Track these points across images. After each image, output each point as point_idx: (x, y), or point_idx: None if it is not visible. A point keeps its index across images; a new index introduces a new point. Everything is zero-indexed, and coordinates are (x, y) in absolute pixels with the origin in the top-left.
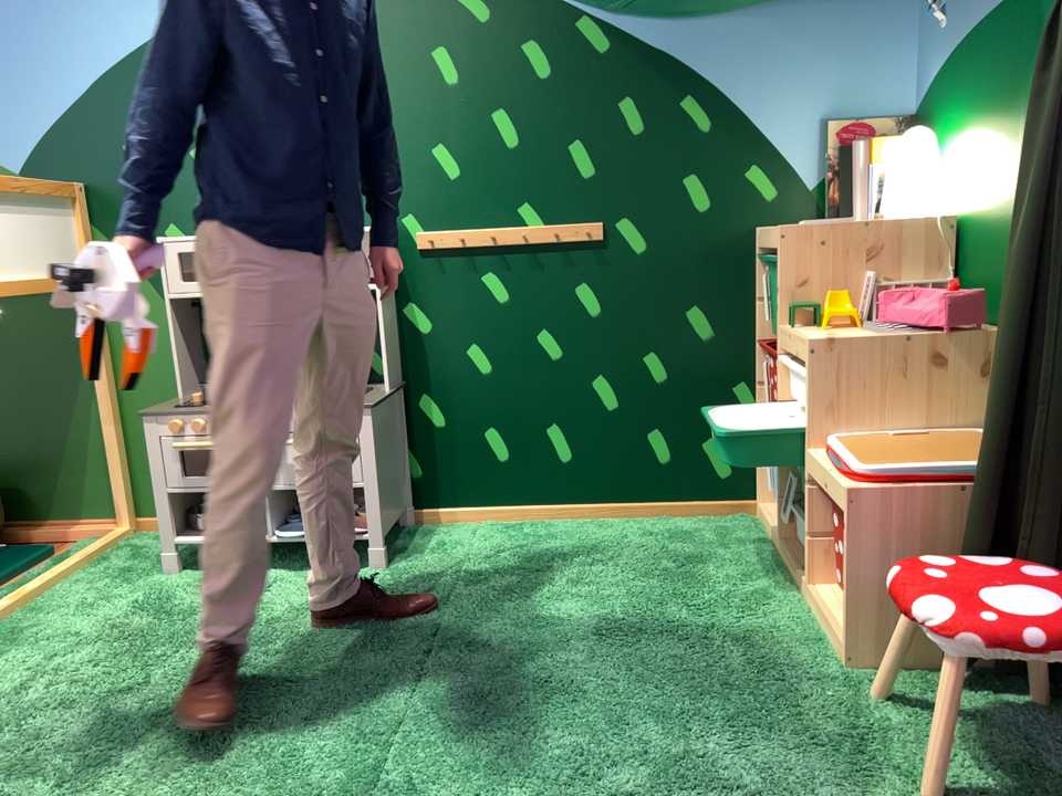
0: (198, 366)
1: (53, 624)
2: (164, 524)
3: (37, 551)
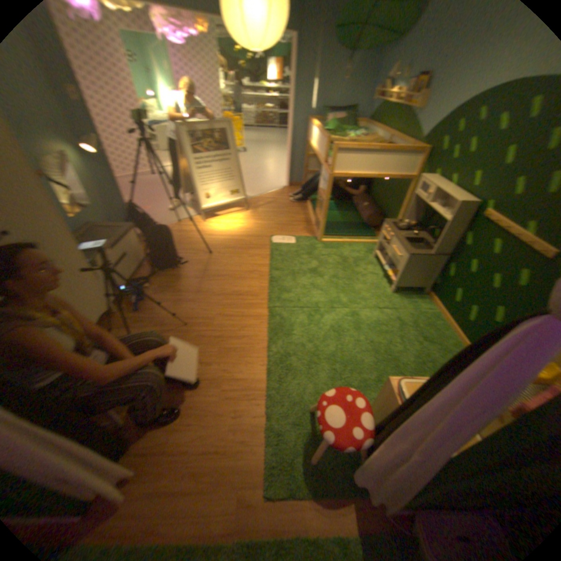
0: (421, 214)
1: (345, 250)
2: (376, 247)
3: (377, 235)
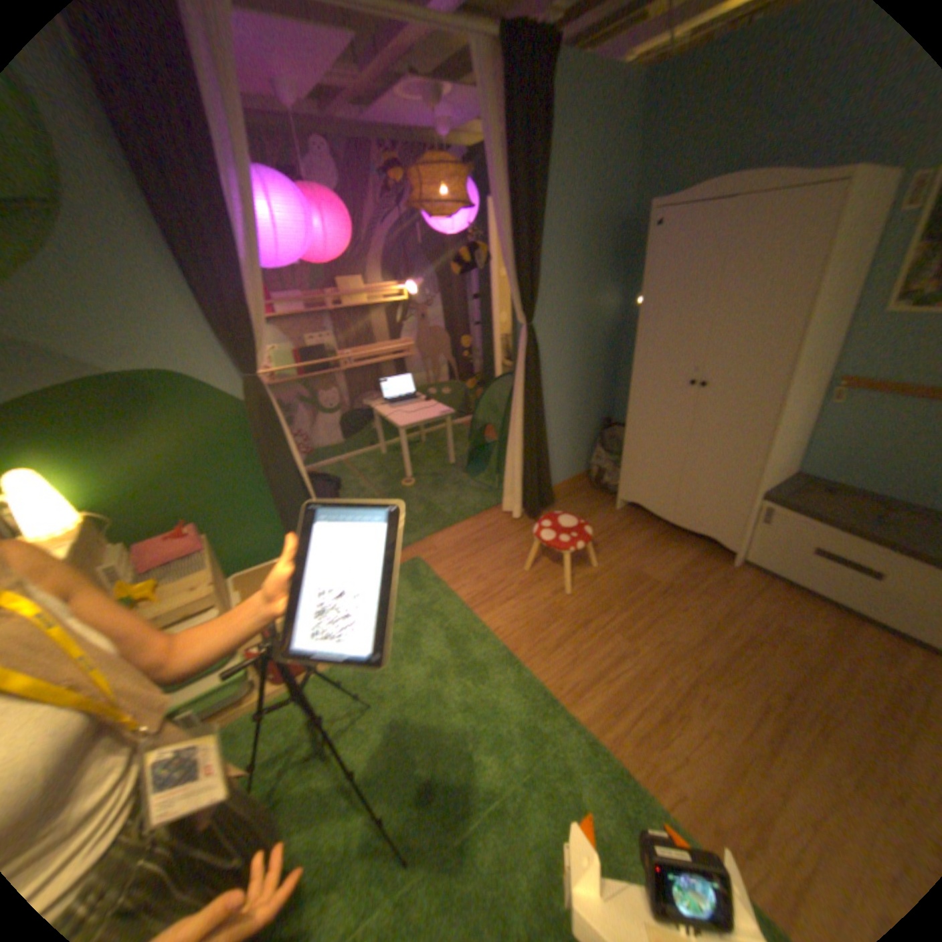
0: None
1: None
2: None
3: None
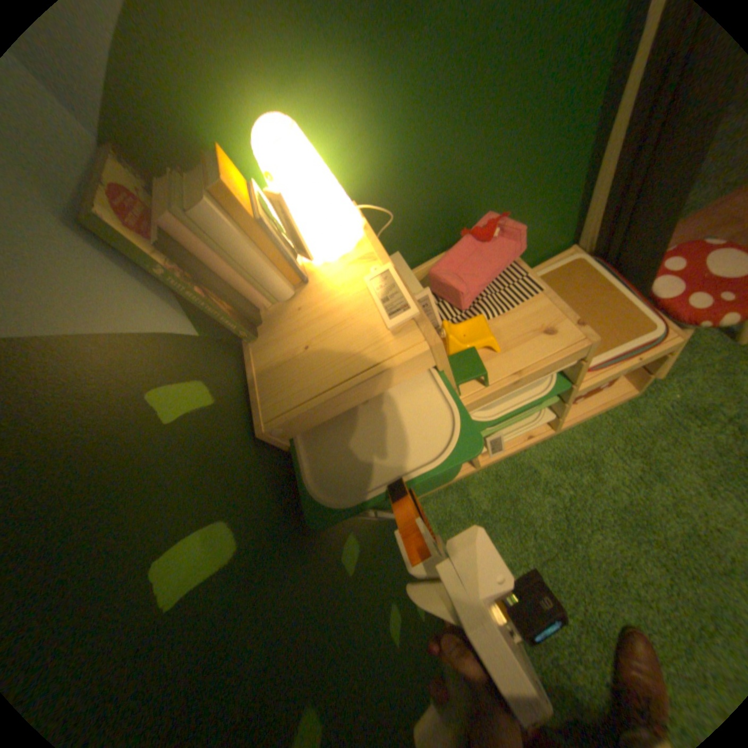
0: None
1: None
2: None
3: None
